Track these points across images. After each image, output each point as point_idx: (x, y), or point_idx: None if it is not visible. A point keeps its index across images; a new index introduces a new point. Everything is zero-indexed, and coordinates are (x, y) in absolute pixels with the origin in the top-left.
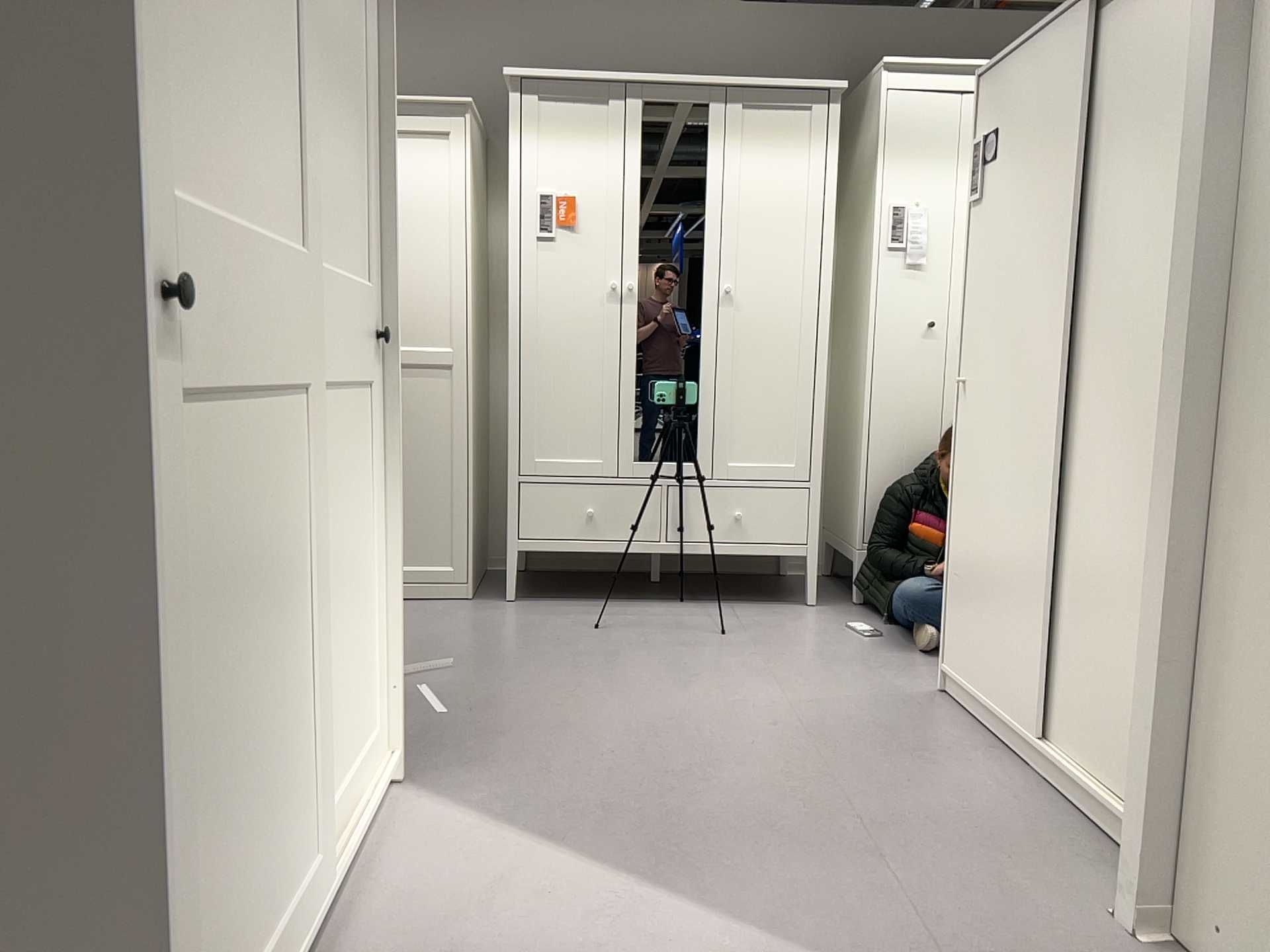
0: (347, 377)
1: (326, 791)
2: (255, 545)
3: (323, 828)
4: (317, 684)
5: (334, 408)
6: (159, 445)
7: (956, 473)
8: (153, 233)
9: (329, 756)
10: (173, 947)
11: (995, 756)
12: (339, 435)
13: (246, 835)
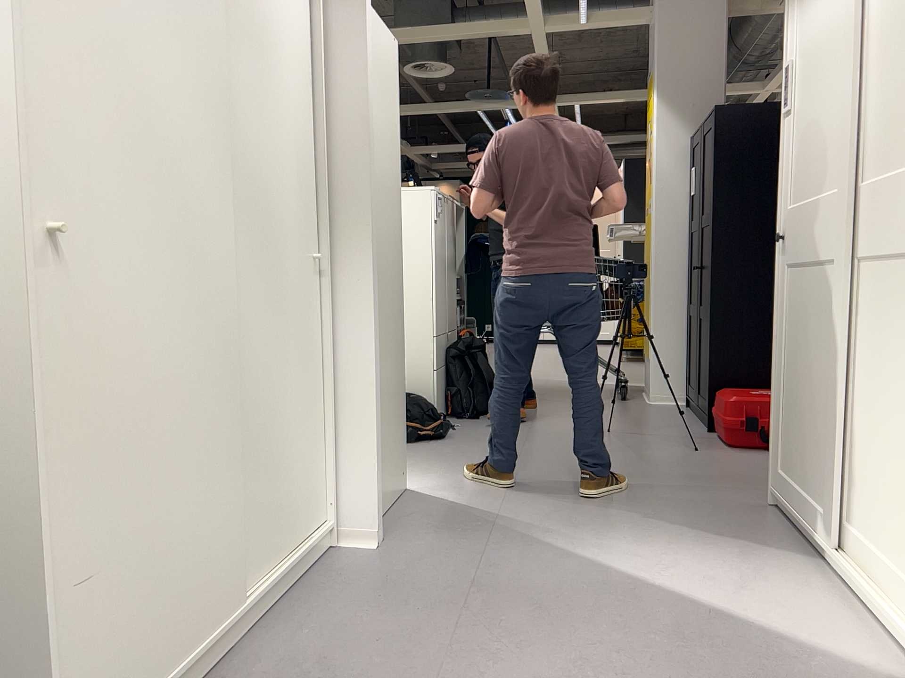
0: (900, 246)
1: (857, 518)
2: (807, 322)
3: (849, 531)
4: (855, 440)
5: (888, 270)
6: (782, 275)
7: (51, 403)
8: (782, 217)
9: (862, 503)
10: (774, 415)
11: (230, 673)
12: (892, 290)
13: (796, 428)
